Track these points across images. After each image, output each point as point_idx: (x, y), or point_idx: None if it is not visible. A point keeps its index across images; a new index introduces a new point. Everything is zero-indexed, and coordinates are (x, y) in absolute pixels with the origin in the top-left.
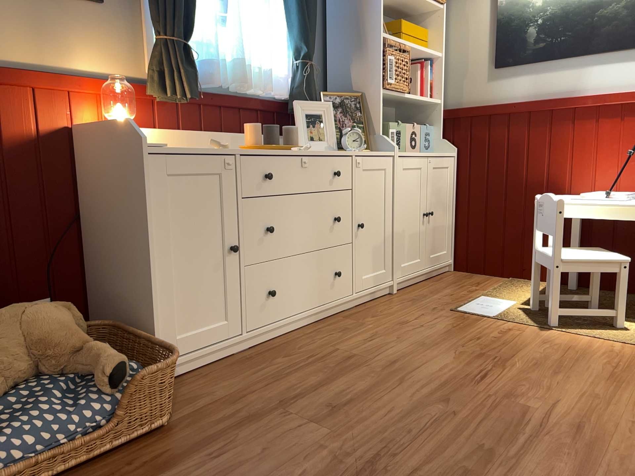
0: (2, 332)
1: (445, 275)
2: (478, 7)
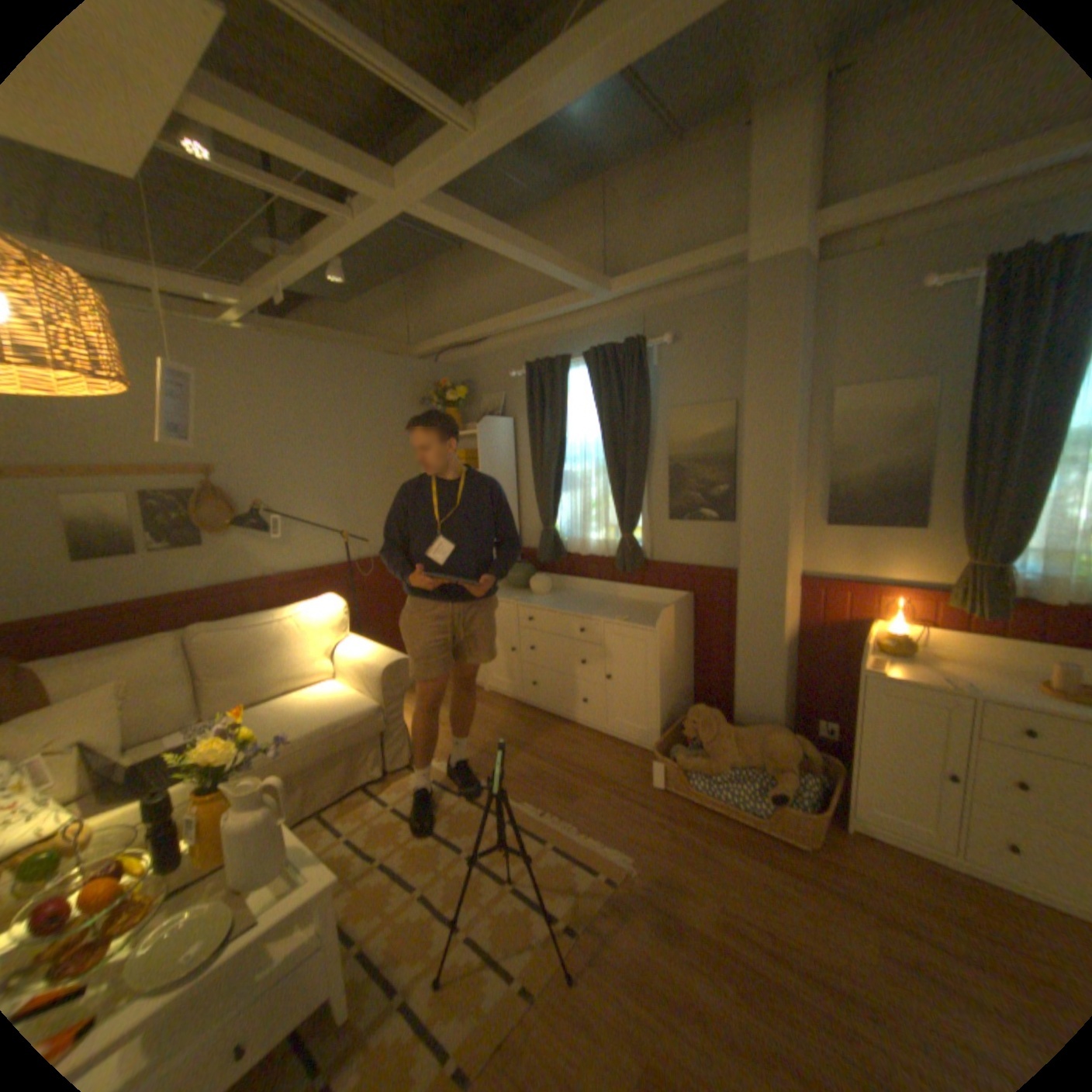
0: (756, 739)
1: None
2: None
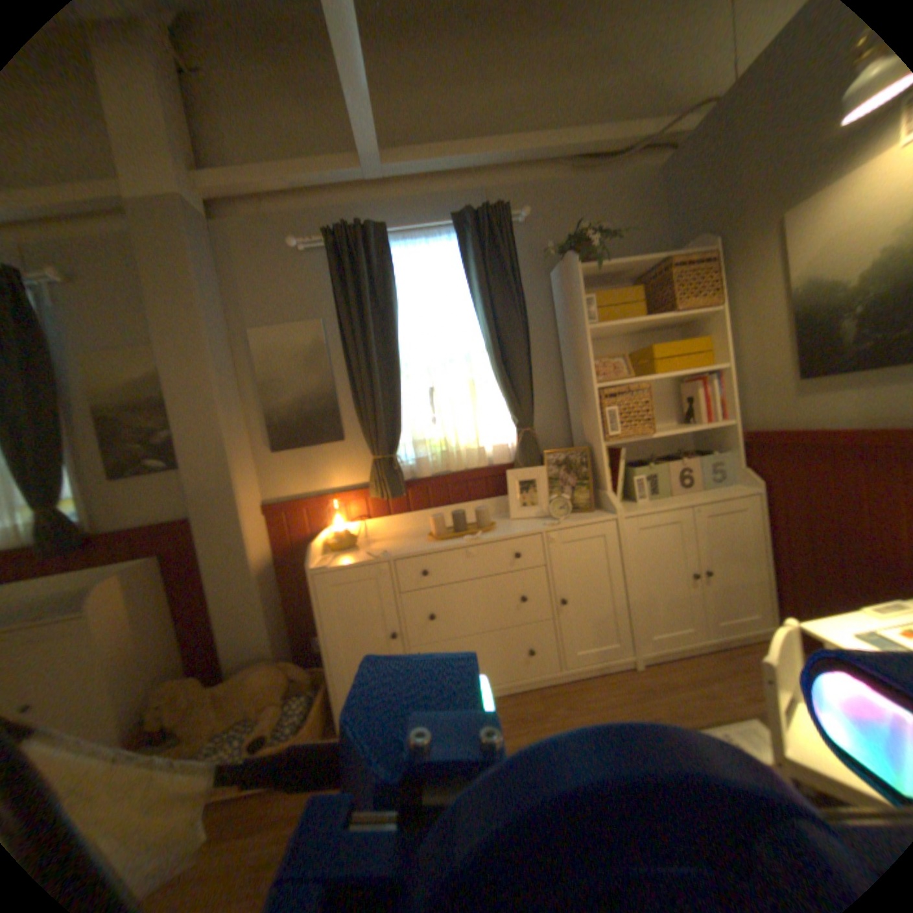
0: (233, 688)
1: (756, 650)
2: (770, 297)
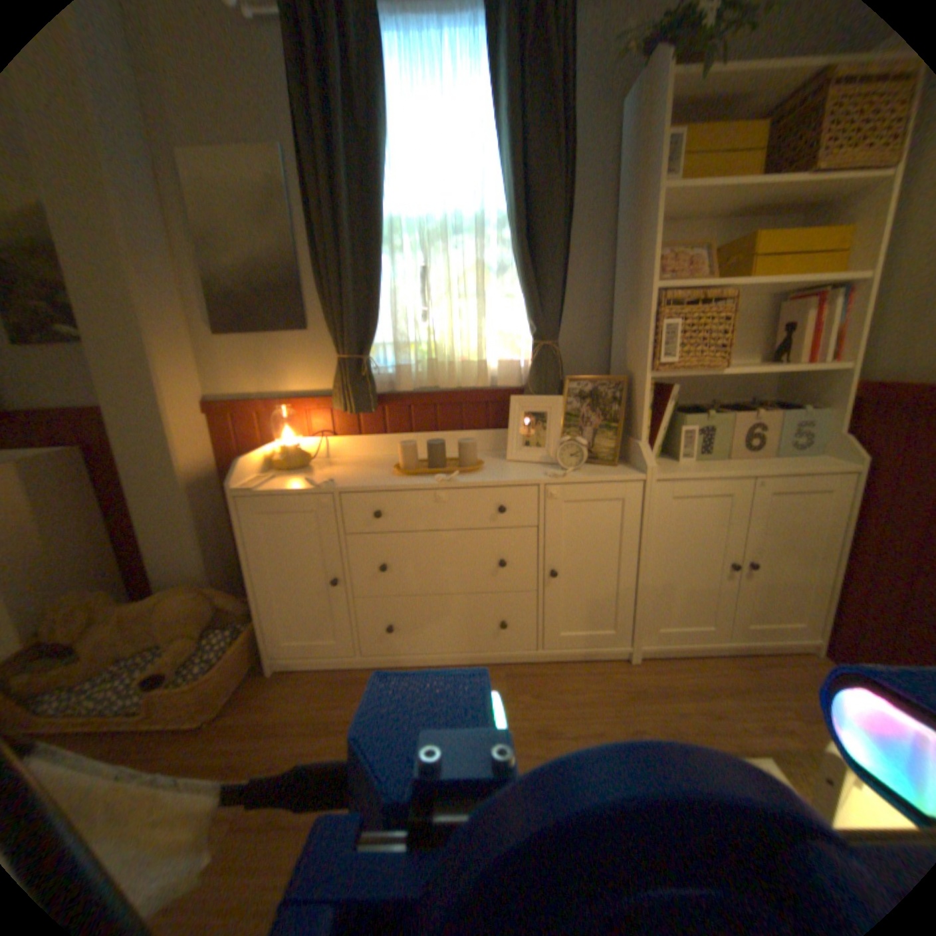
0: (150, 612)
1: (790, 663)
2: None
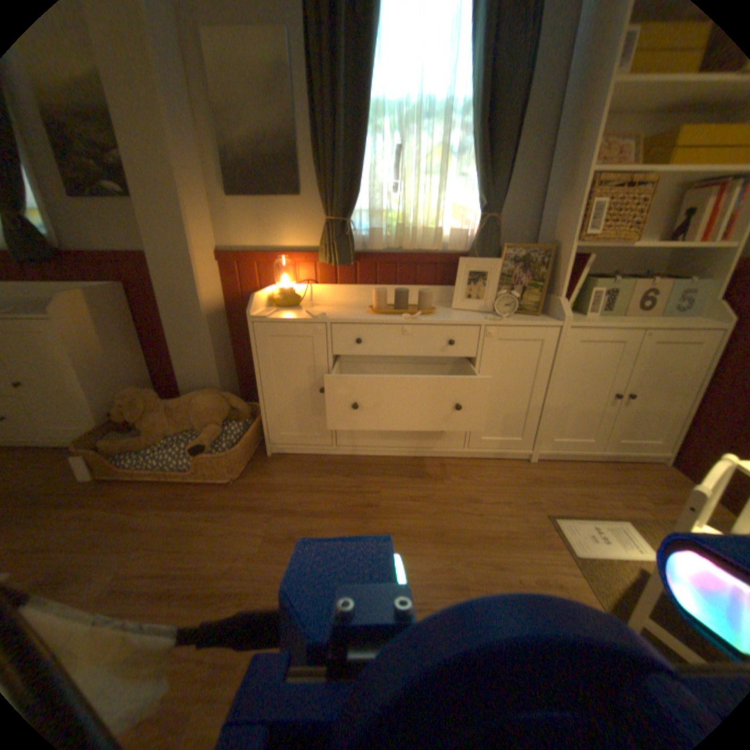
0: (185, 405)
1: (645, 469)
2: None
